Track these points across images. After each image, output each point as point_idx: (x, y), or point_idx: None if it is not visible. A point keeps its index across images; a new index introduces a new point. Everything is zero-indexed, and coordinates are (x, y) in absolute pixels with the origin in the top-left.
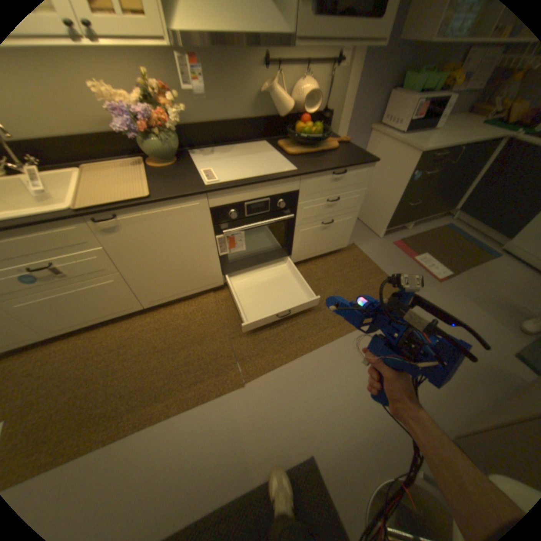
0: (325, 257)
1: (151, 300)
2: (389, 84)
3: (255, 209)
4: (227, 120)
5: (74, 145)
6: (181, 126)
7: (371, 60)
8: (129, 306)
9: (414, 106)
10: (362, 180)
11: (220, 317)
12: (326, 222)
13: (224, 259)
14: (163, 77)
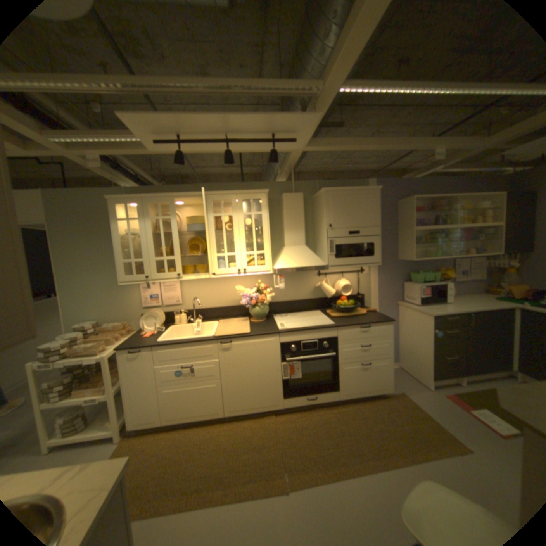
0: (375, 403)
1: (231, 410)
2: (401, 280)
3: (308, 347)
4: (296, 300)
5: (219, 312)
6: (271, 303)
7: (383, 270)
8: (216, 413)
9: (420, 291)
10: (387, 334)
11: (277, 436)
12: (365, 365)
13: (286, 384)
14: (267, 283)
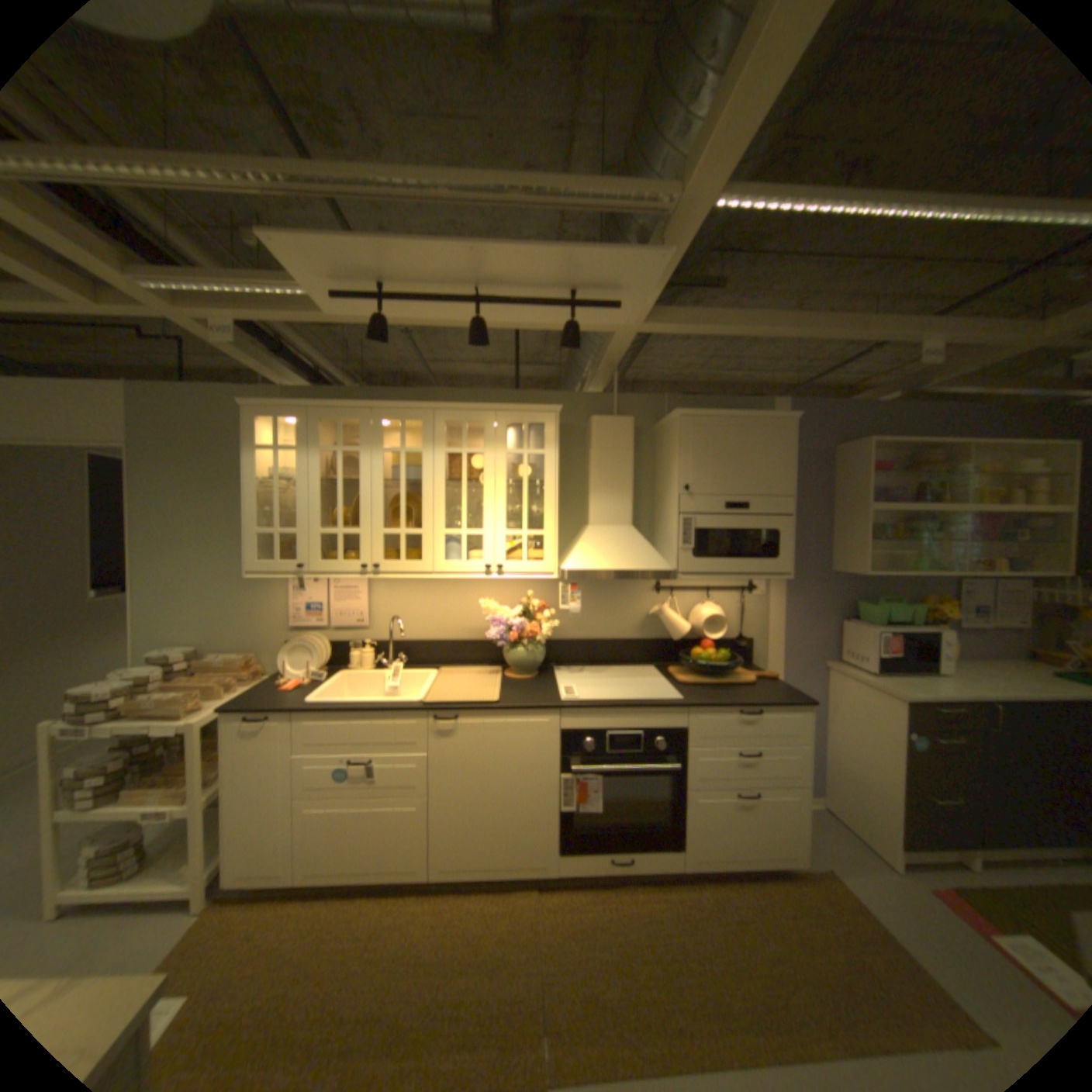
0: (764, 887)
1: (444, 869)
2: (837, 615)
3: (622, 745)
4: (606, 640)
5: (442, 650)
6: (552, 642)
7: (798, 590)
8: (412, 870)
9: (879, 642)
10: (800, 733)
11: (538, 941)
12: (747, 797)
13: (567, 822)
14: (547, 598)
